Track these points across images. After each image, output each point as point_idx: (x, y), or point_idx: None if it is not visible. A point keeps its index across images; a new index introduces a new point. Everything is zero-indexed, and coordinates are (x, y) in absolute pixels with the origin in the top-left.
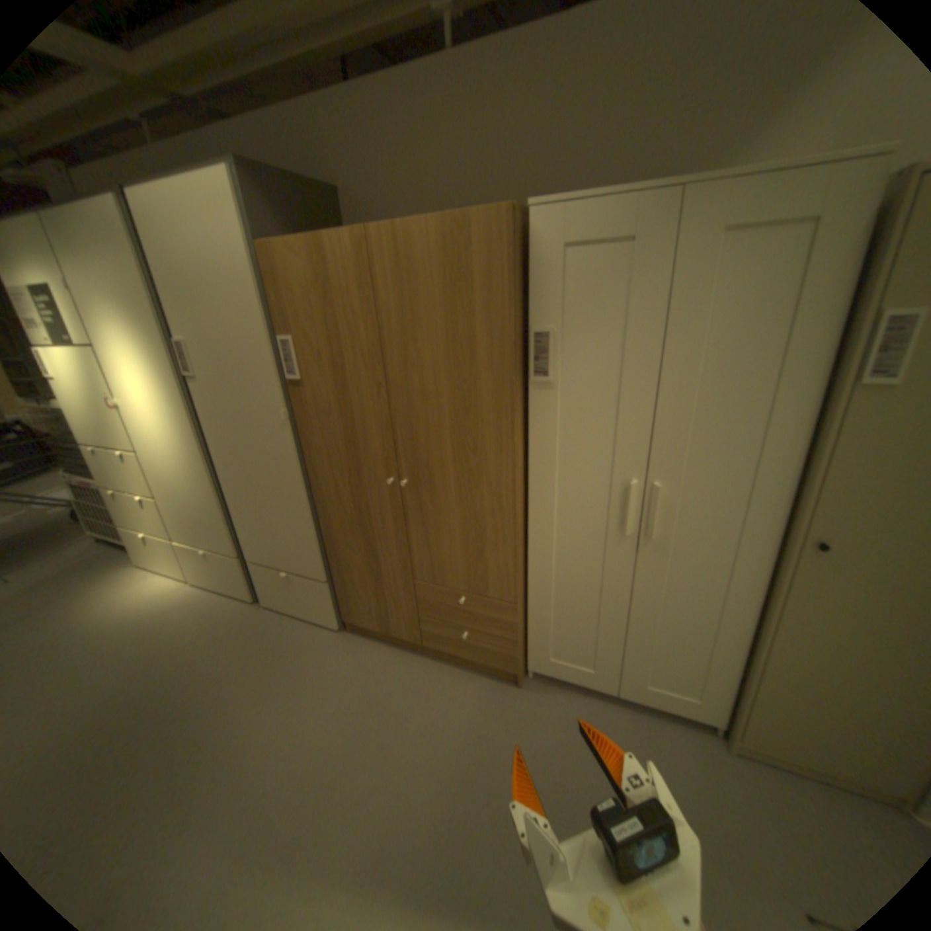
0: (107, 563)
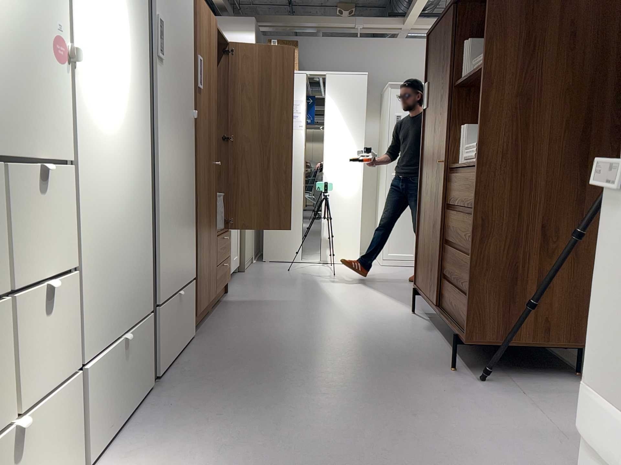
0: None
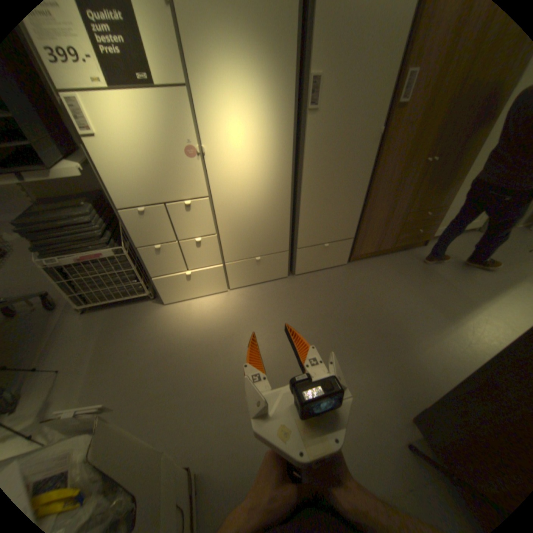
0: (126, 316)
